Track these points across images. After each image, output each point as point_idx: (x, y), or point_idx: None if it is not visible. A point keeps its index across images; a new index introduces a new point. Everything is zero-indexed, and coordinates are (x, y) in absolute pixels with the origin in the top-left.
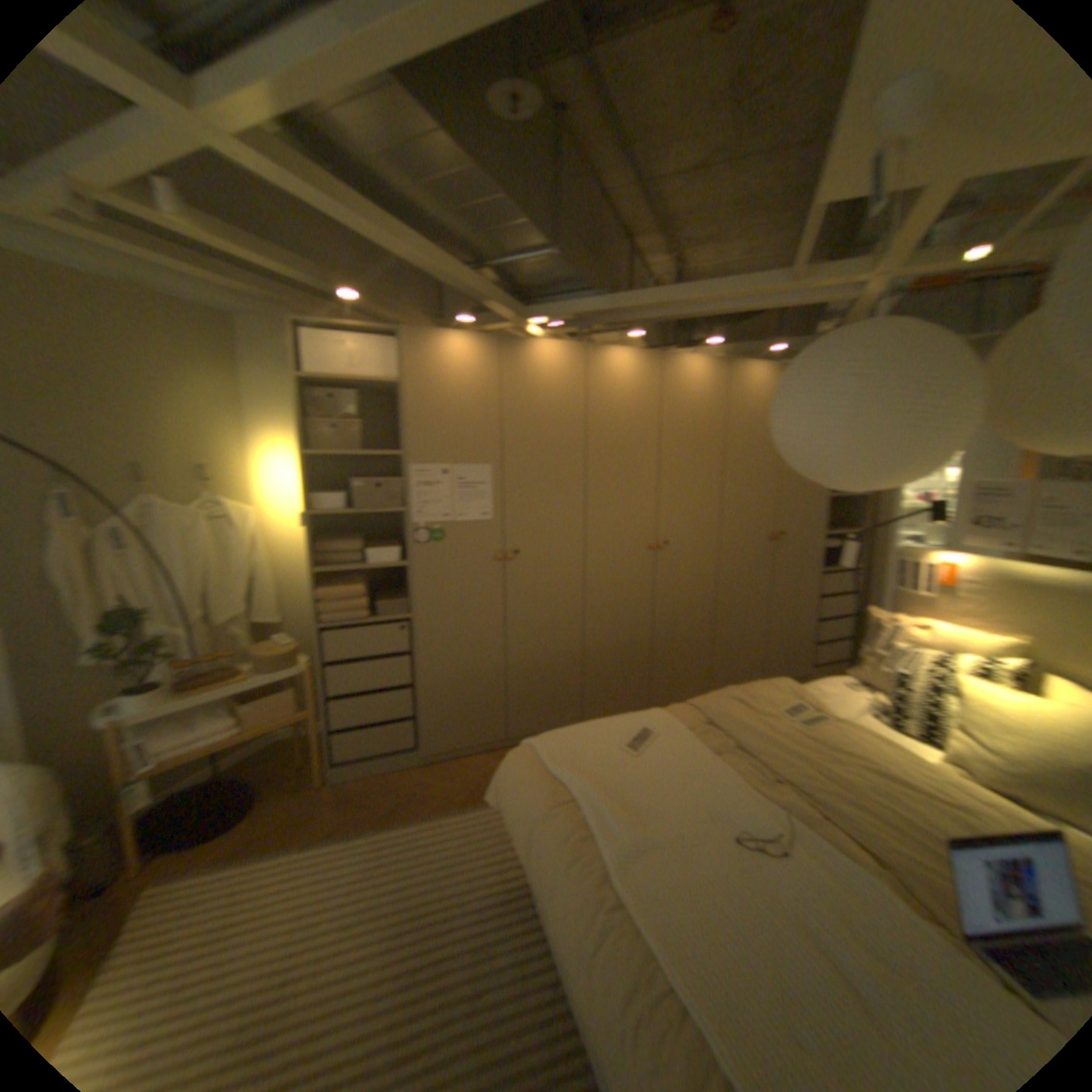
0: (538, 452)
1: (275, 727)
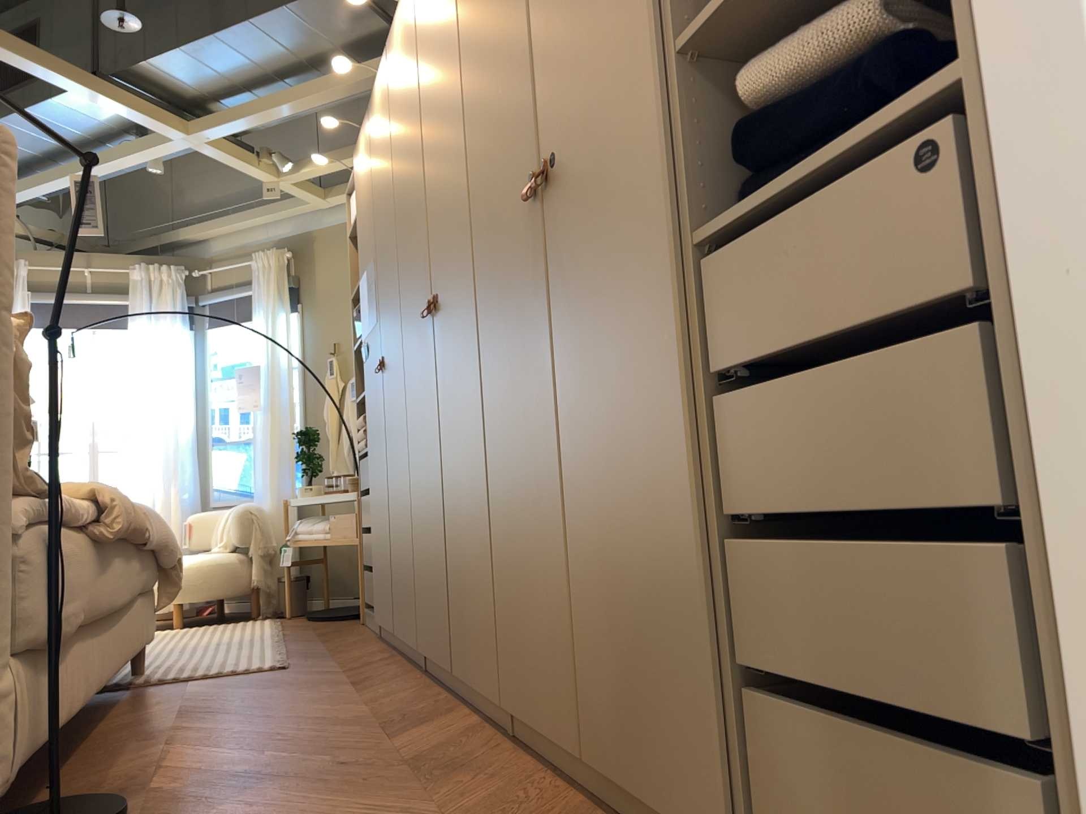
0: (387, 221)
1: (348, 538)
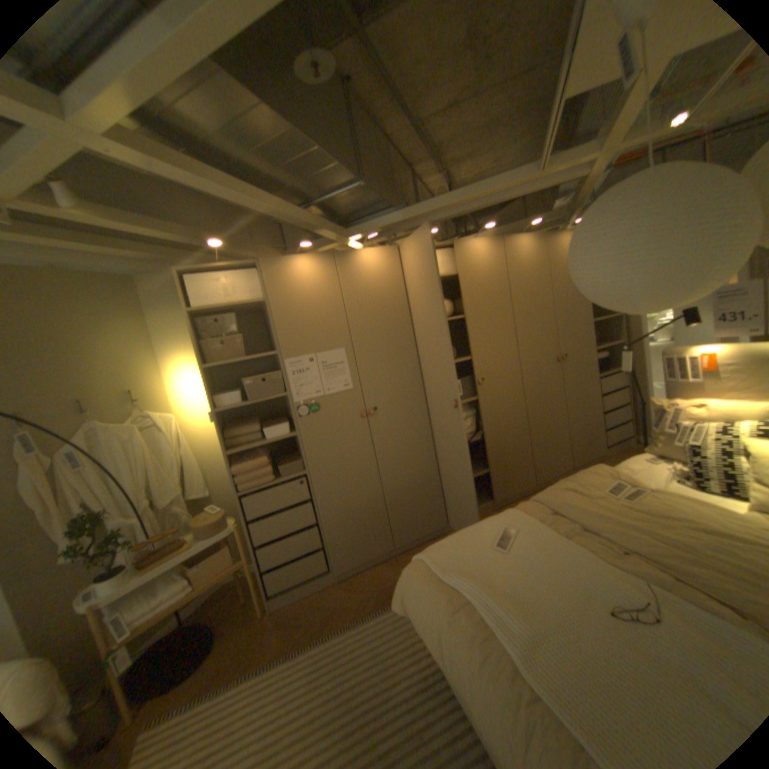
0: (378, 331)
1: (221, 577)
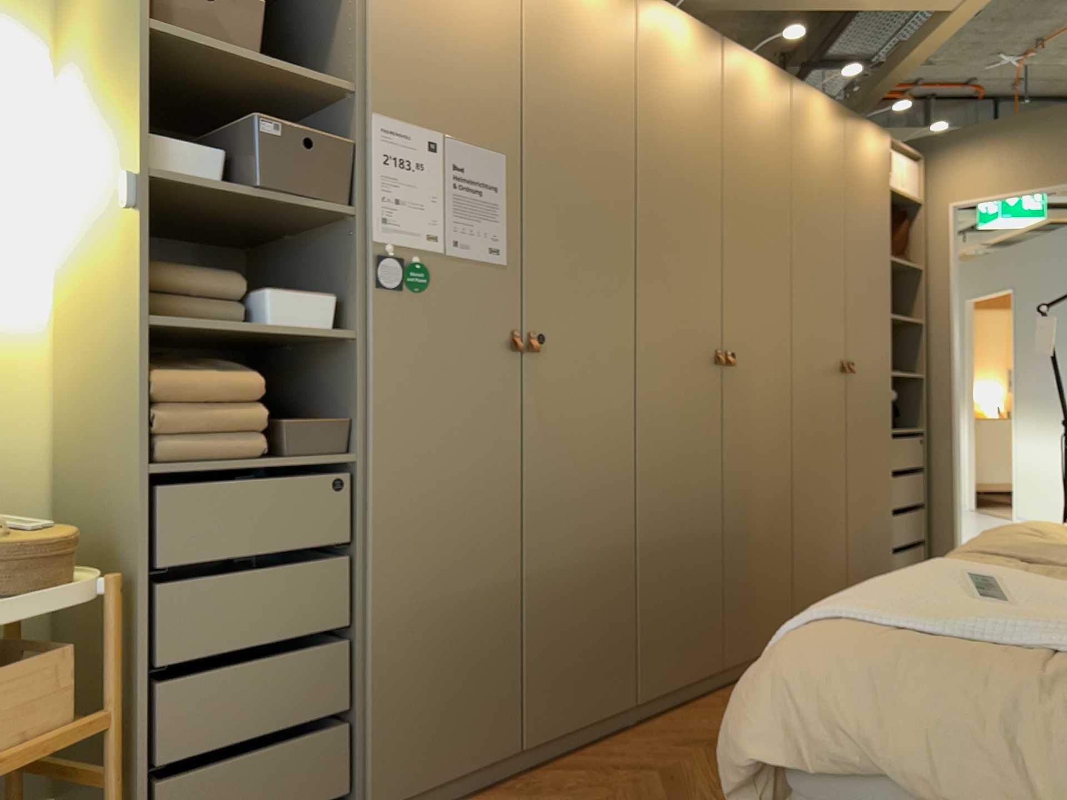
0: (576, 149)
1: (30, 752)
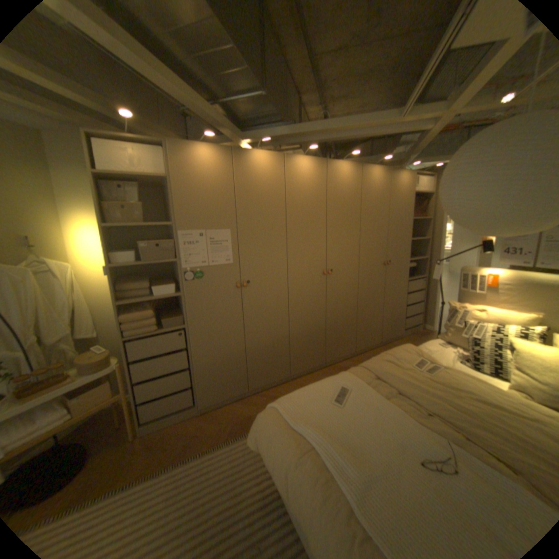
0: (259, 220)
1: (99, 407)
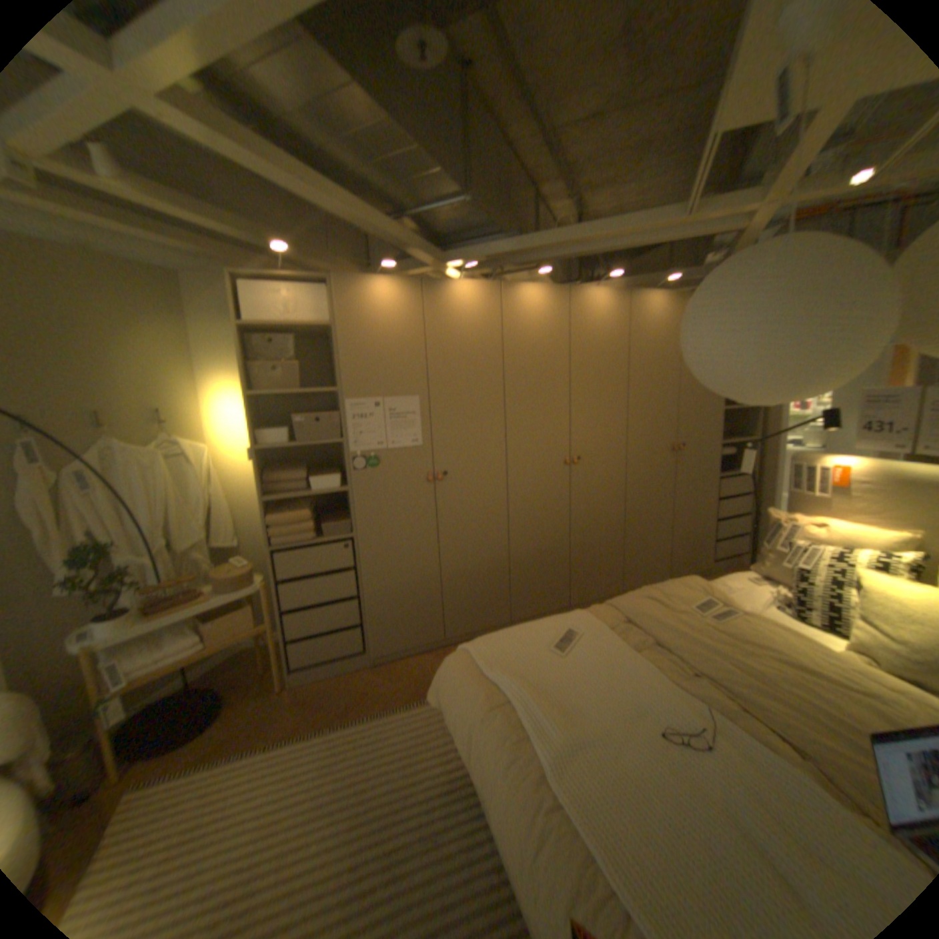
0: (462, 381)
1: (238, 638)
